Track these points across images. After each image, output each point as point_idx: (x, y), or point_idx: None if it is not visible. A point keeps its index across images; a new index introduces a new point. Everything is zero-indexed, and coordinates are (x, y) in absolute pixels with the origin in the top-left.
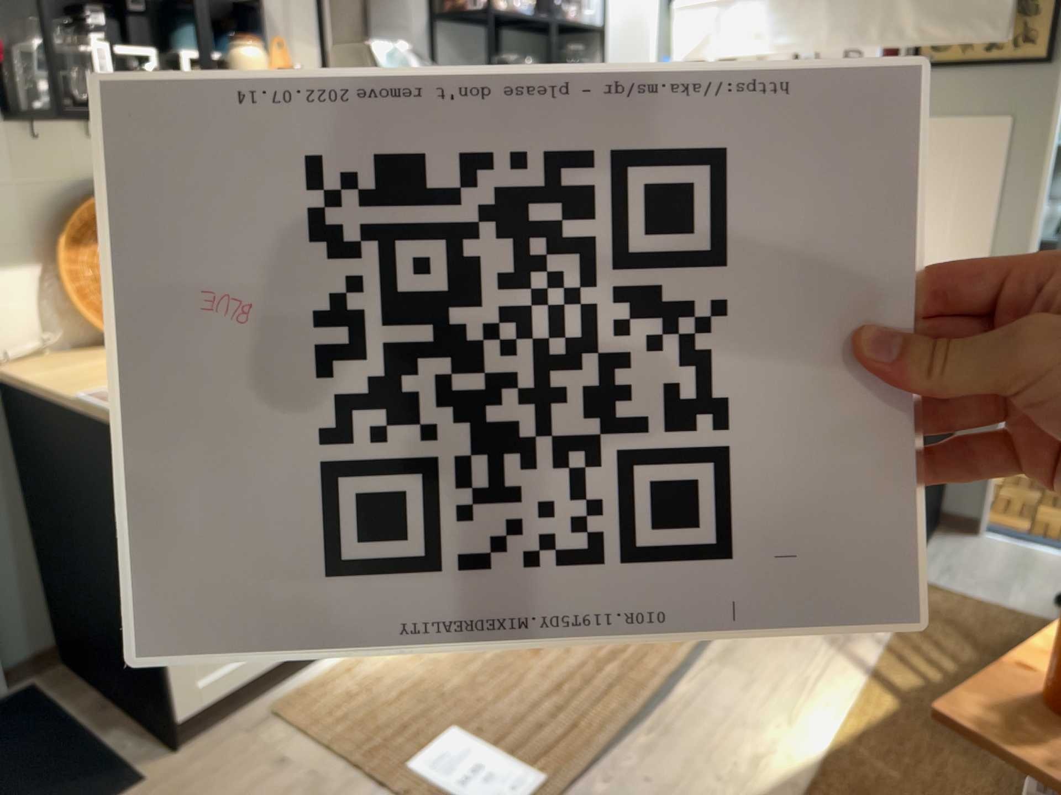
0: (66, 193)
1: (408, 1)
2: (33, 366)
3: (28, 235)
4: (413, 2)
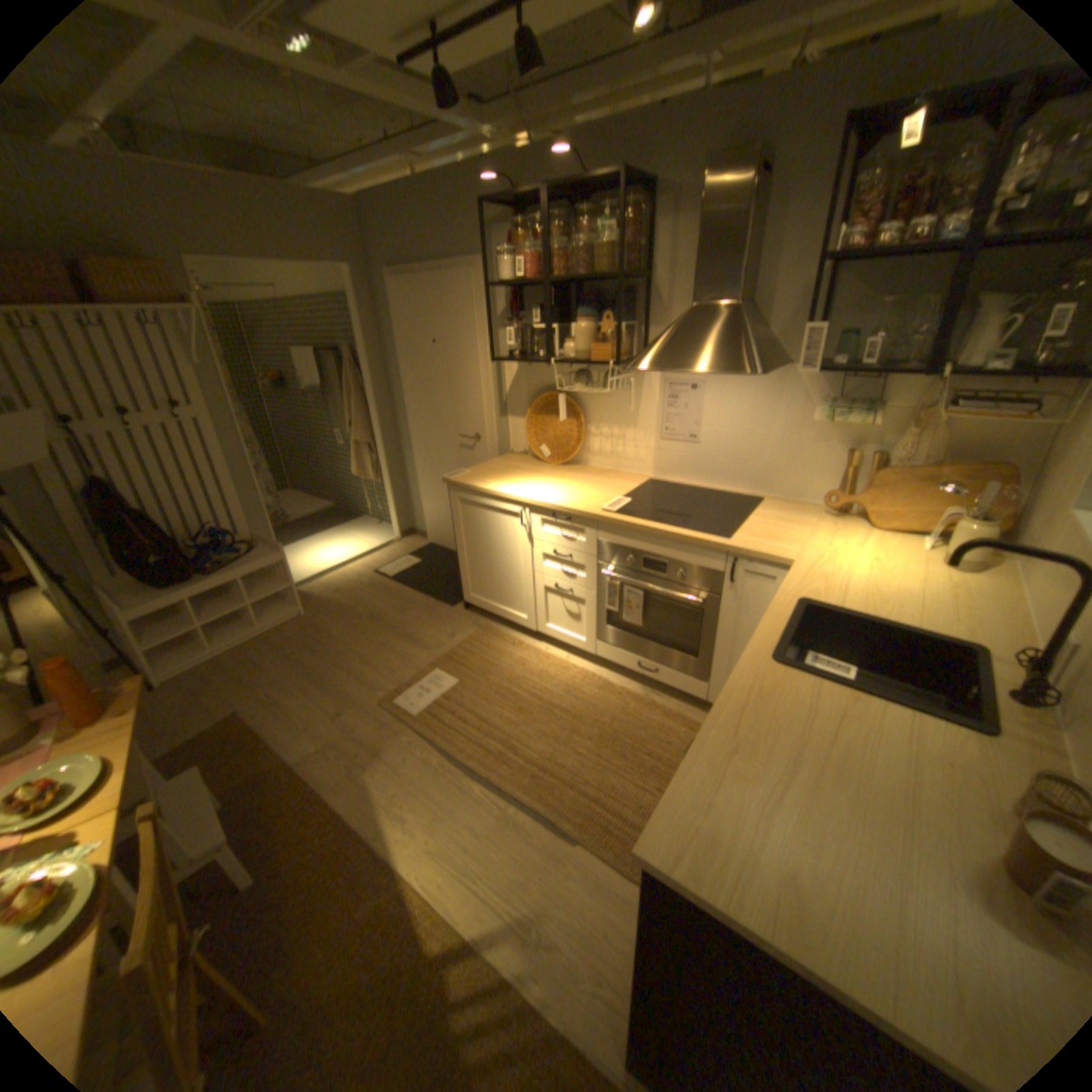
0: (541, 390)
1: (803, 250)
2: (511, 457)
3: (528, 406)
4: (812, 250)
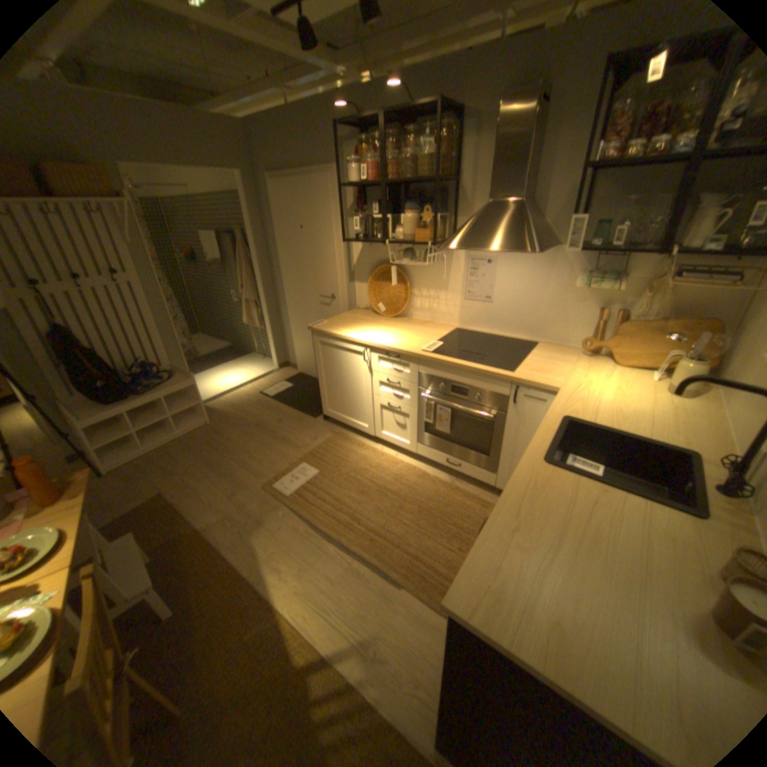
0: (379, 263)
1: (571, 161)
2: (357, 311)
3: (369, 274)
4: (577, 160)
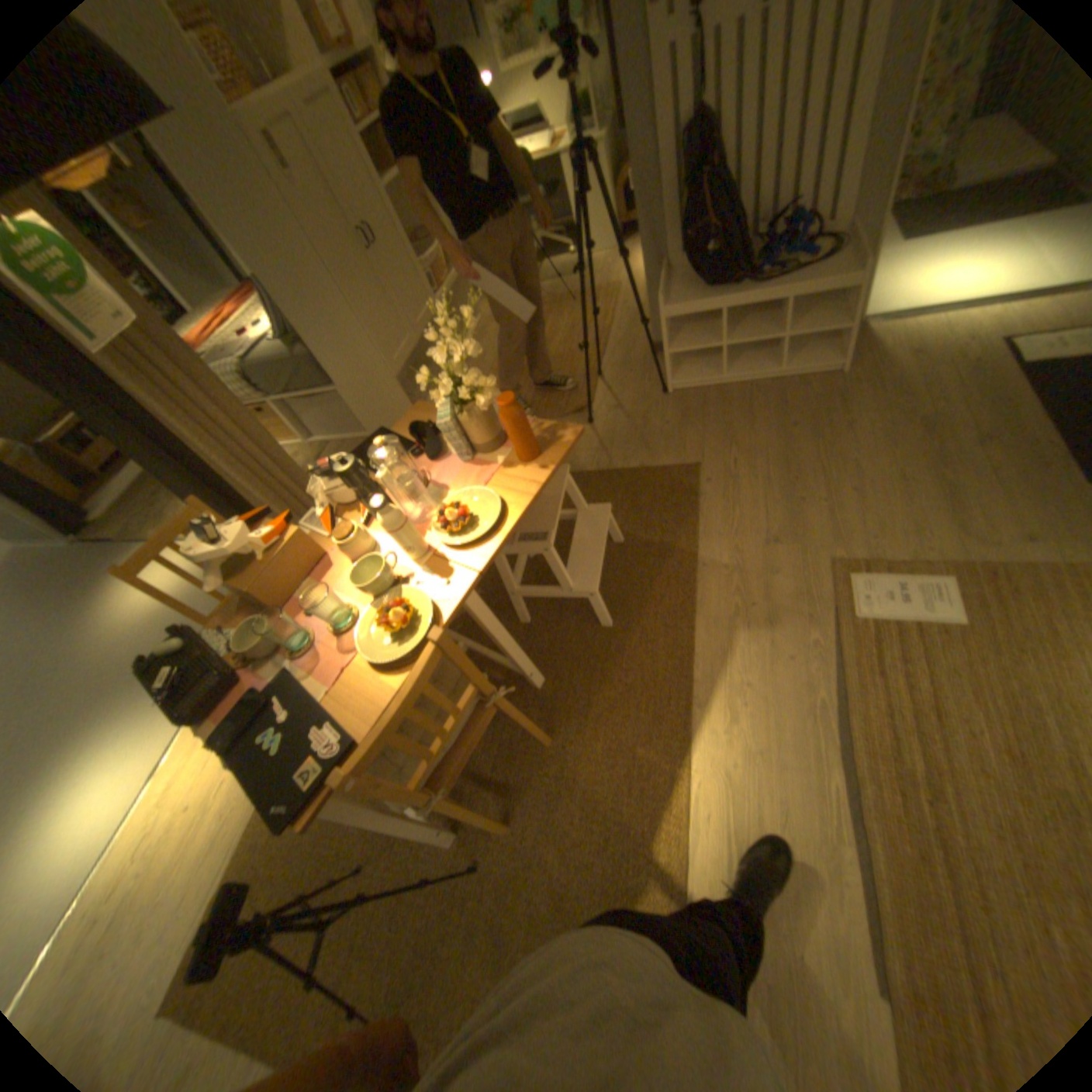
0: None
1: None
2: None
3: None
4: None
